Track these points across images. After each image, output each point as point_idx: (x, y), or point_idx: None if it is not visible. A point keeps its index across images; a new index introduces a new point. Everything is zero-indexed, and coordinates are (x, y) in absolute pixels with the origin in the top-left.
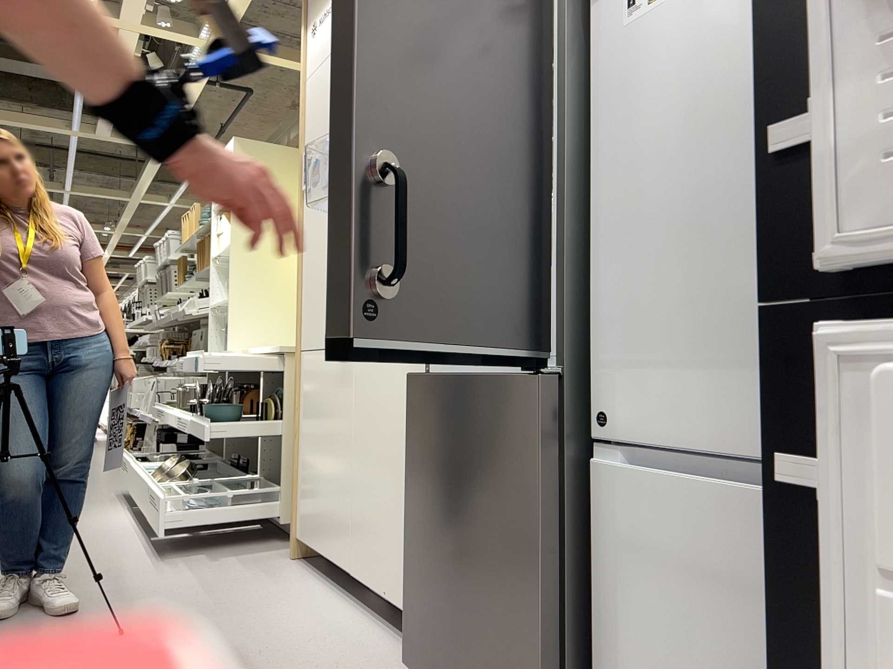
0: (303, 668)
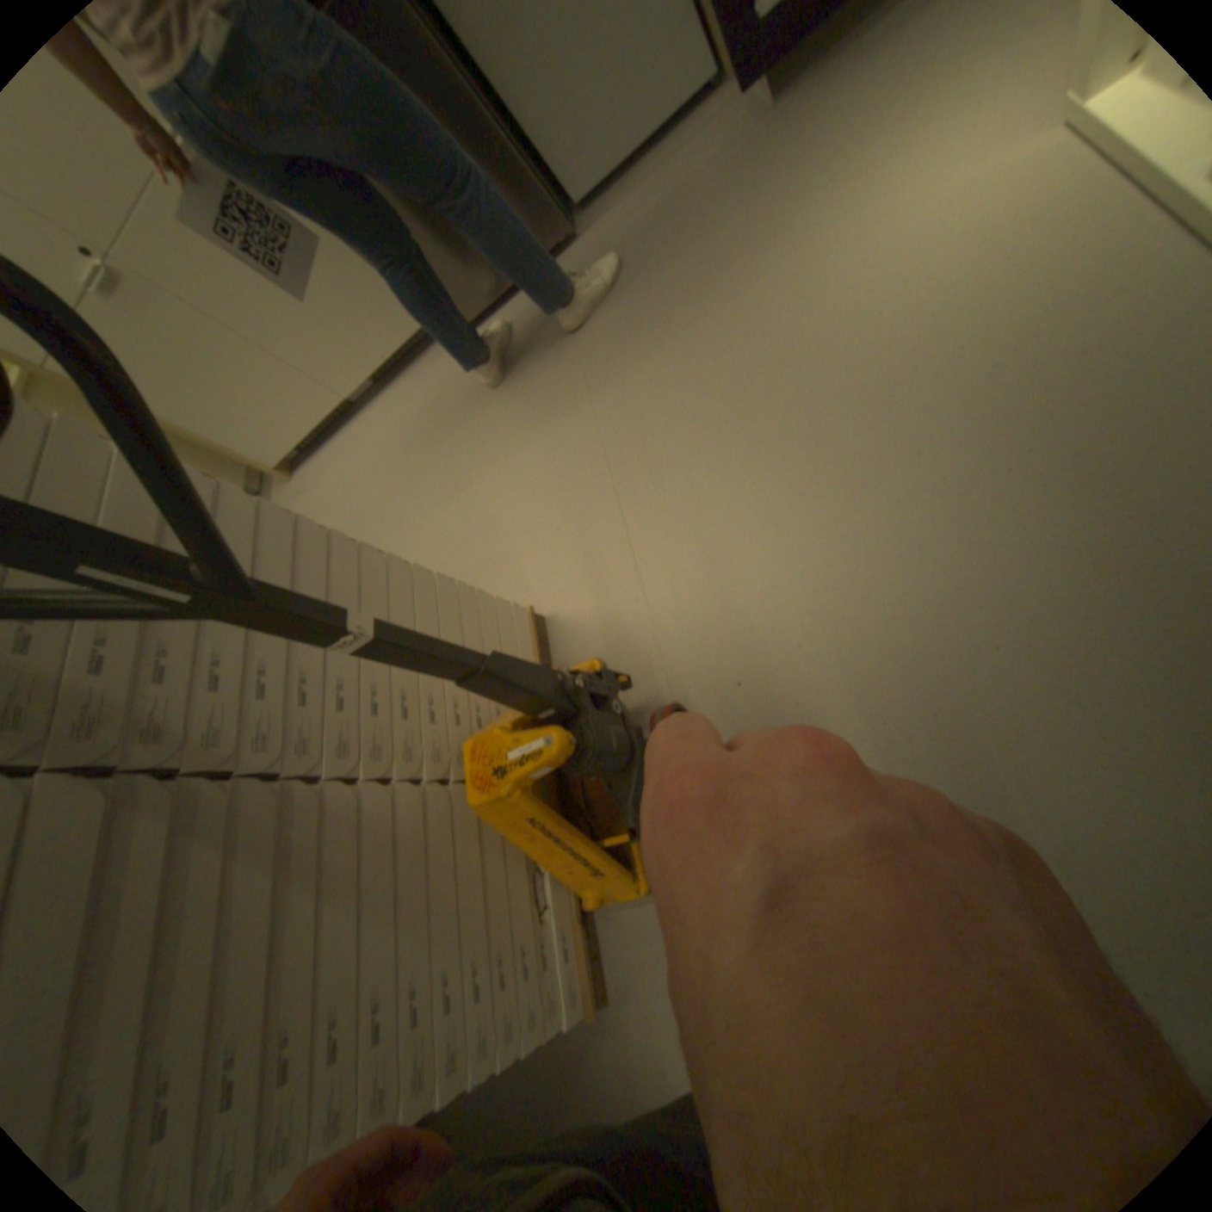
0: (430, 408)
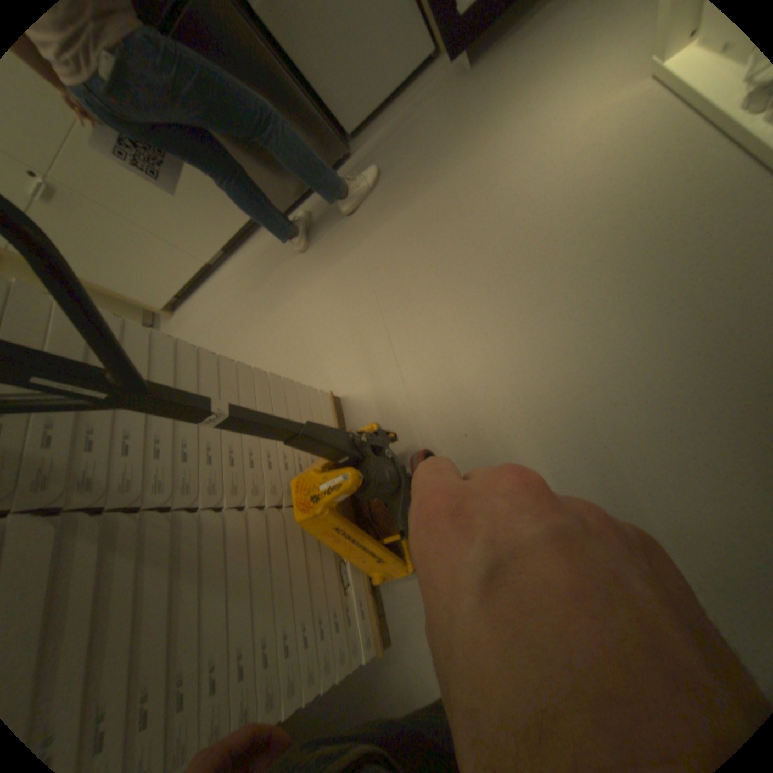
0: (261, 267)
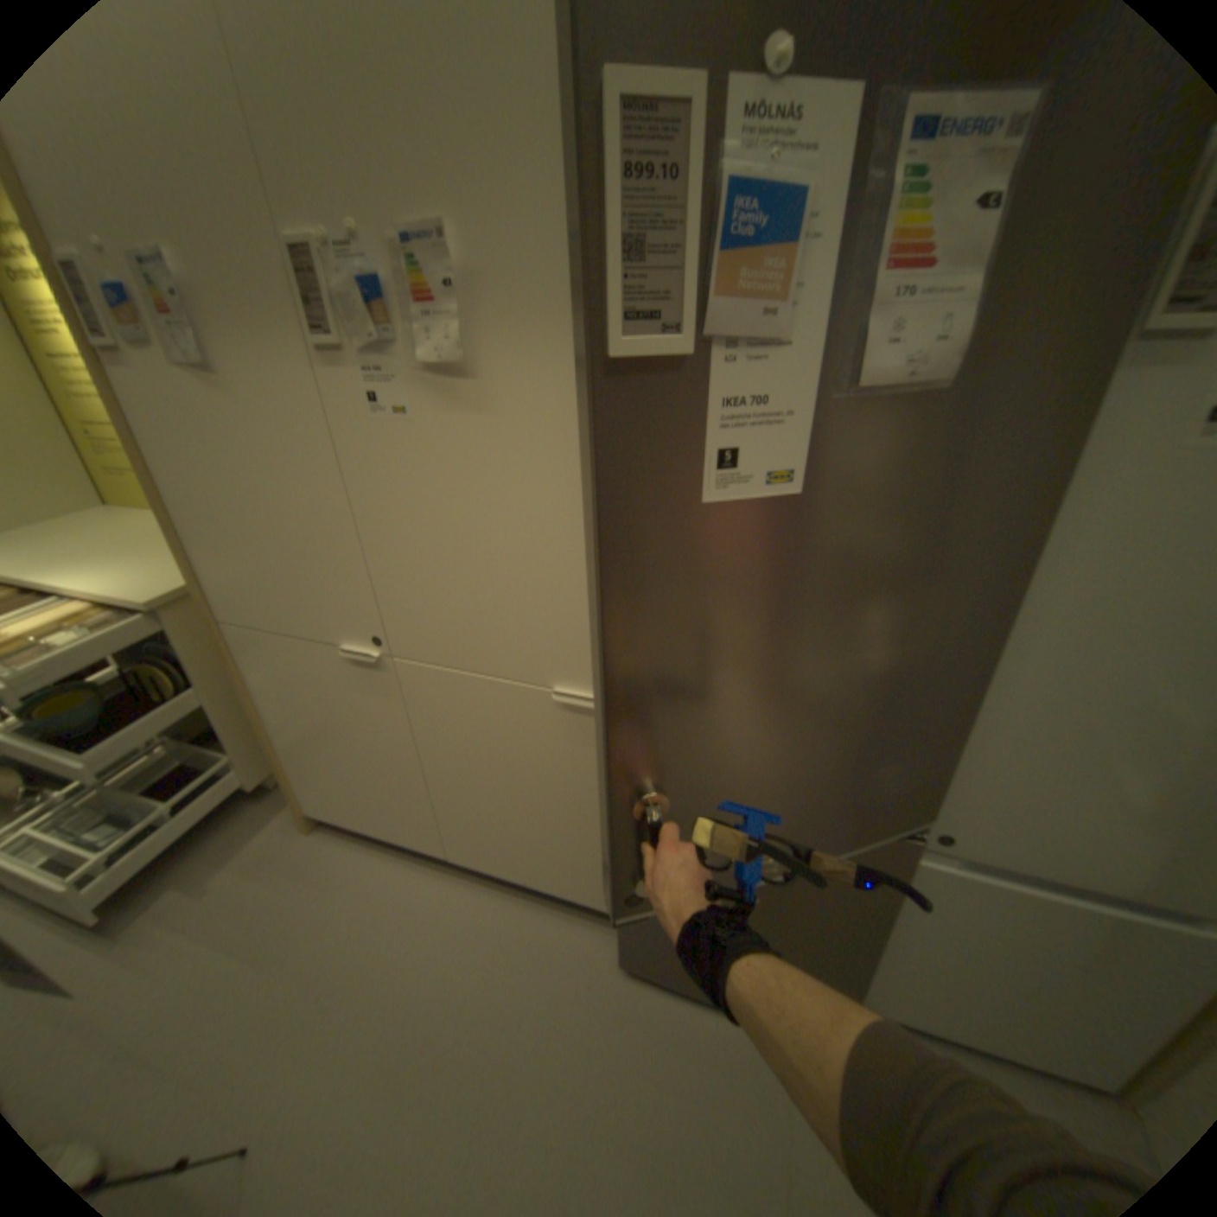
0: (519, 1026)
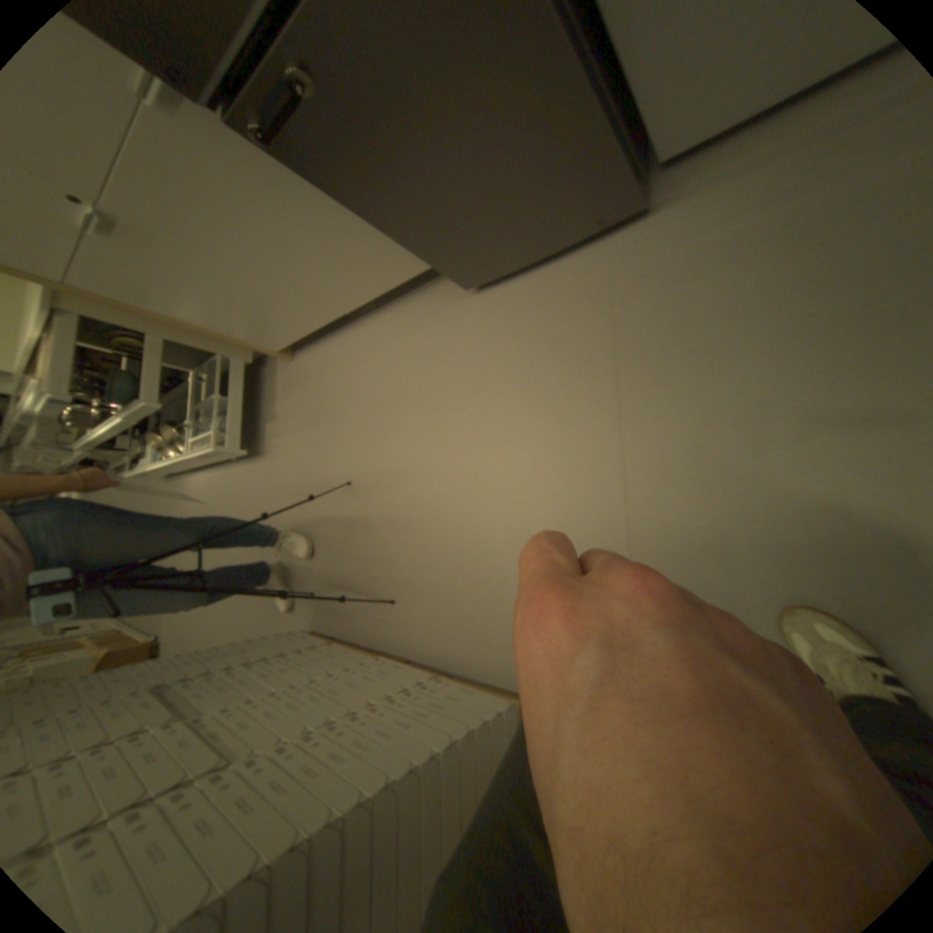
0: (431, 363)
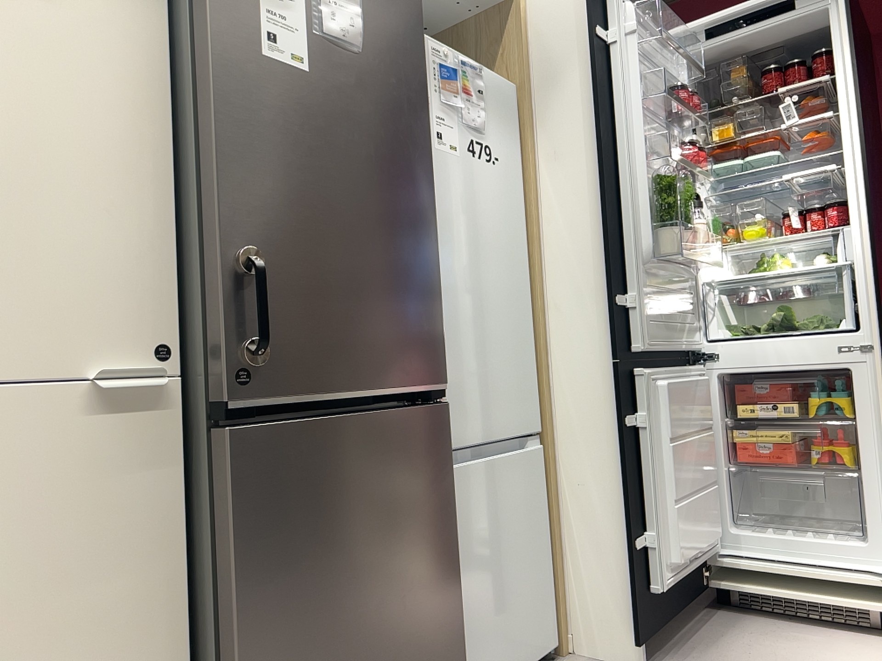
0: None
